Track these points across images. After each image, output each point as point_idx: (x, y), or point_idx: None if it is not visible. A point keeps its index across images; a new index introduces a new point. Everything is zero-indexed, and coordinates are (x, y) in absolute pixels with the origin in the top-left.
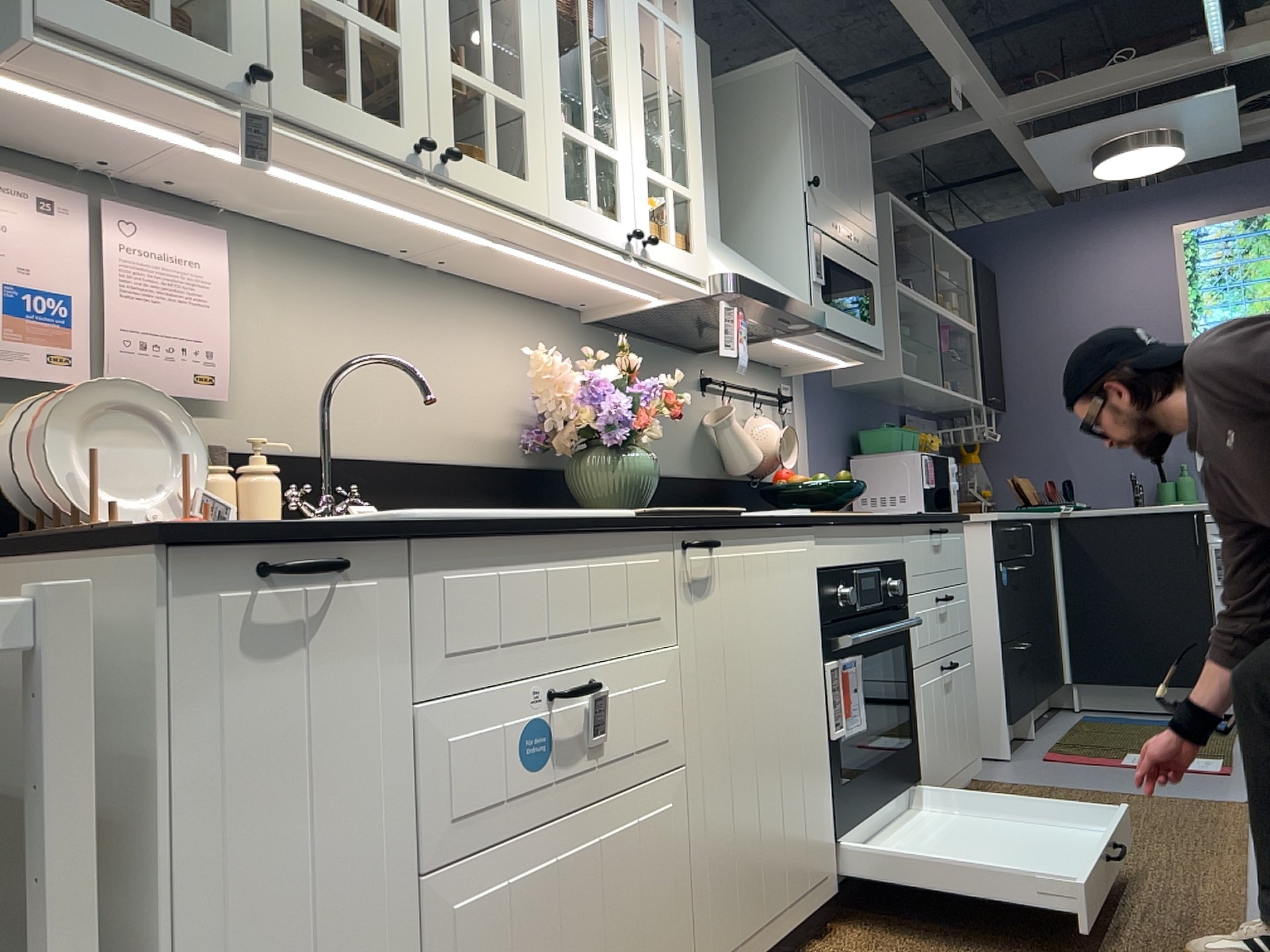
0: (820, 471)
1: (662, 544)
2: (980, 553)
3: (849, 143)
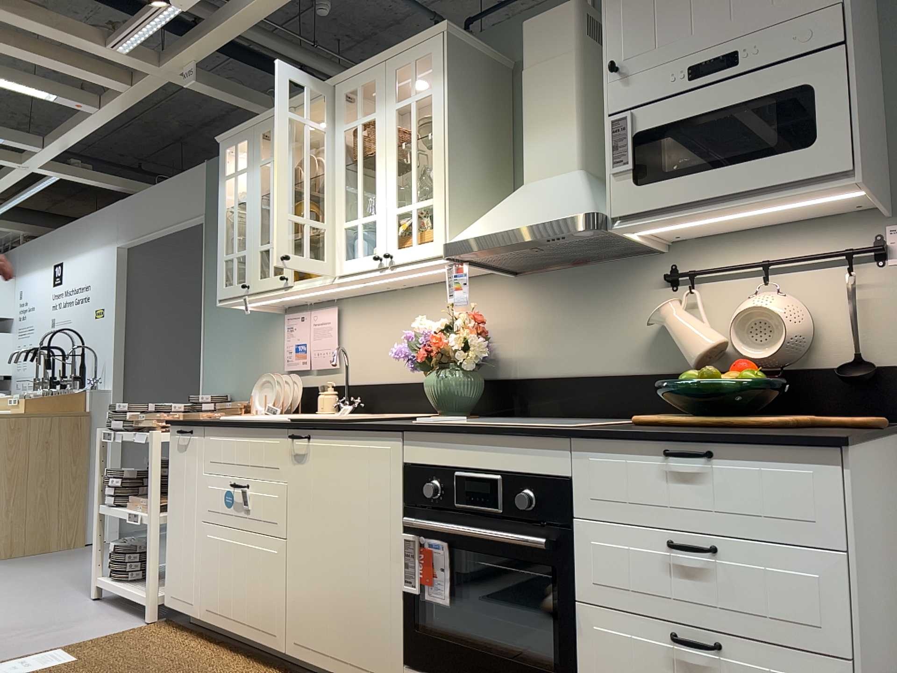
0: None
1: (281, 434)
2: None
3: None
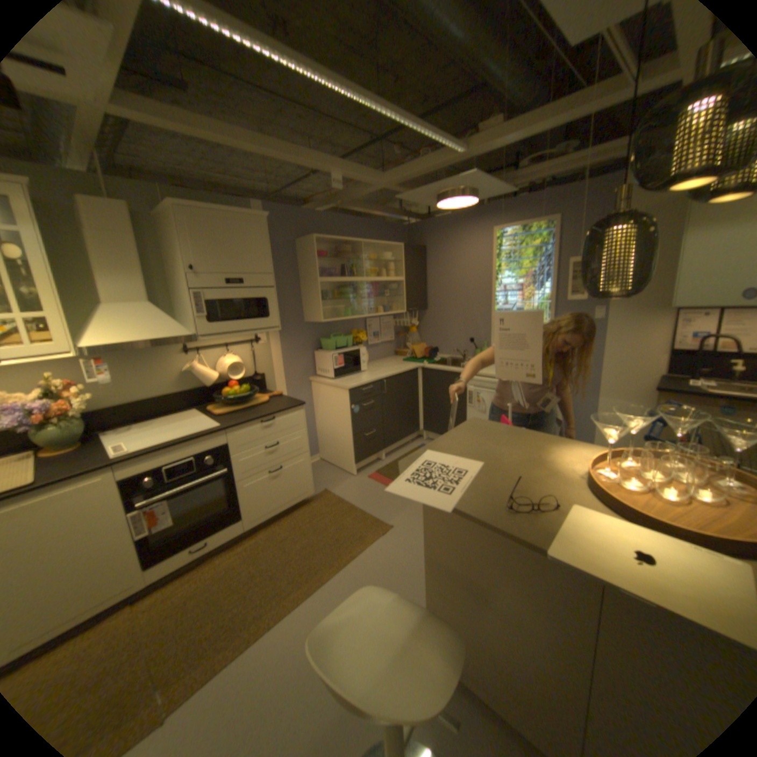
0: (289, 362)
1: None
2: (345, 401)
3: (238, 232)
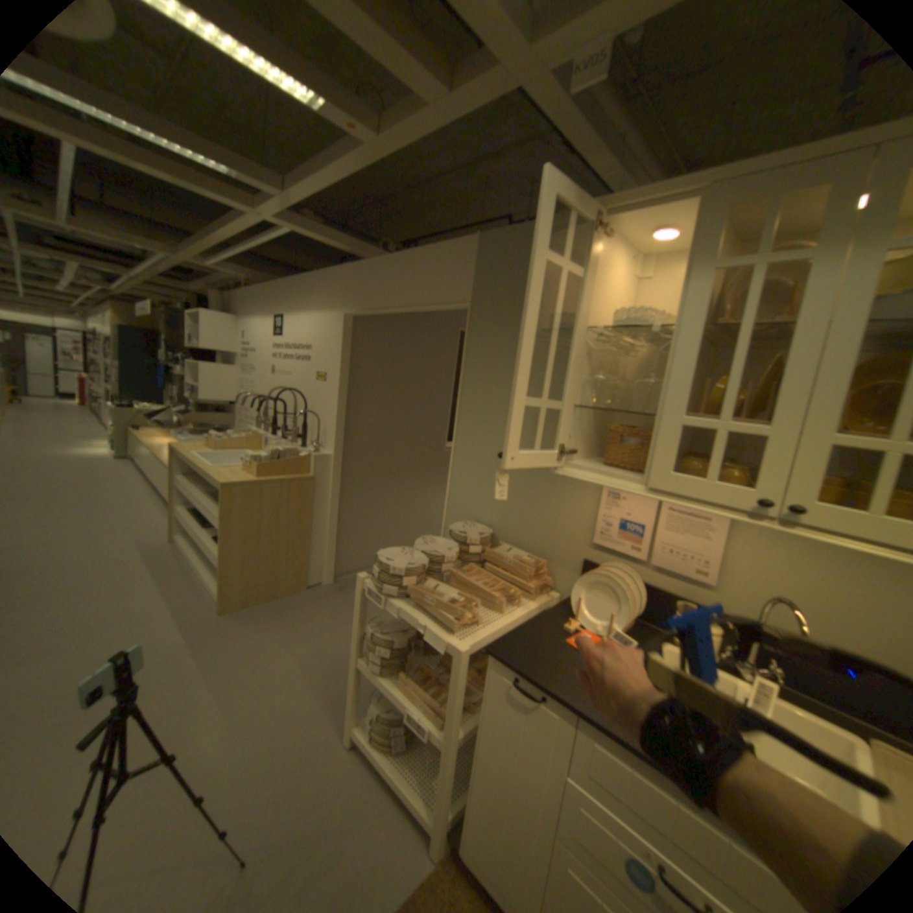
0: None
1: None
2: None
3: None
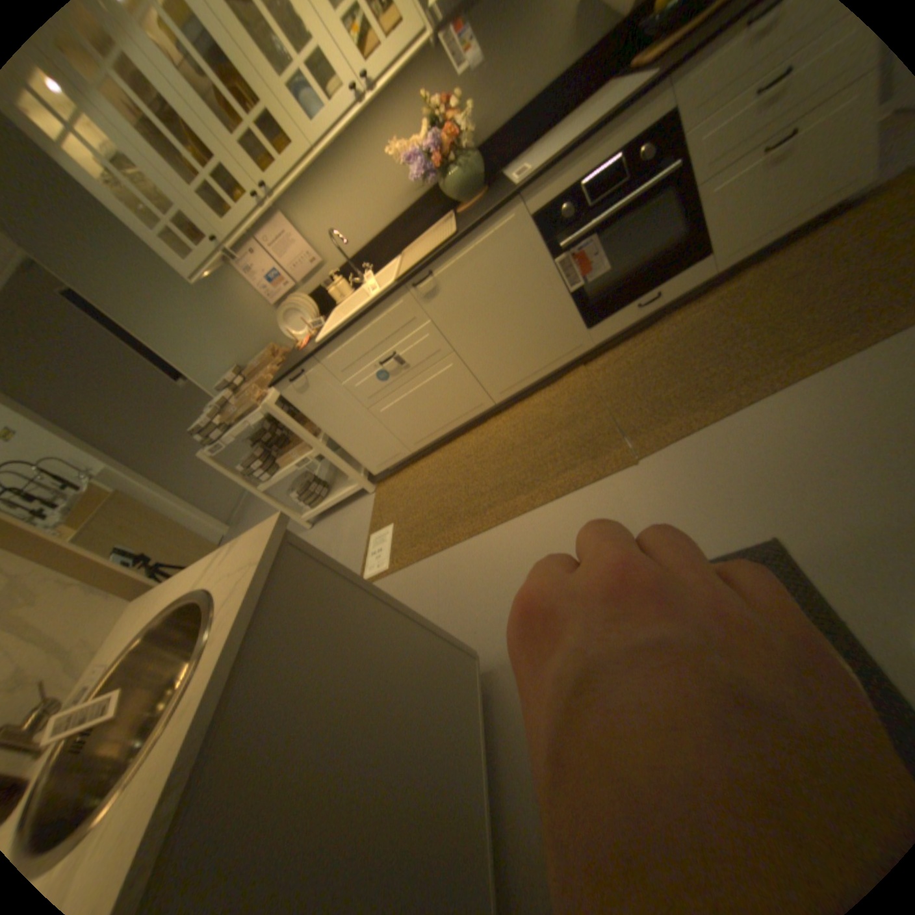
0: None
1: (401, 292)
2: None
3: None
